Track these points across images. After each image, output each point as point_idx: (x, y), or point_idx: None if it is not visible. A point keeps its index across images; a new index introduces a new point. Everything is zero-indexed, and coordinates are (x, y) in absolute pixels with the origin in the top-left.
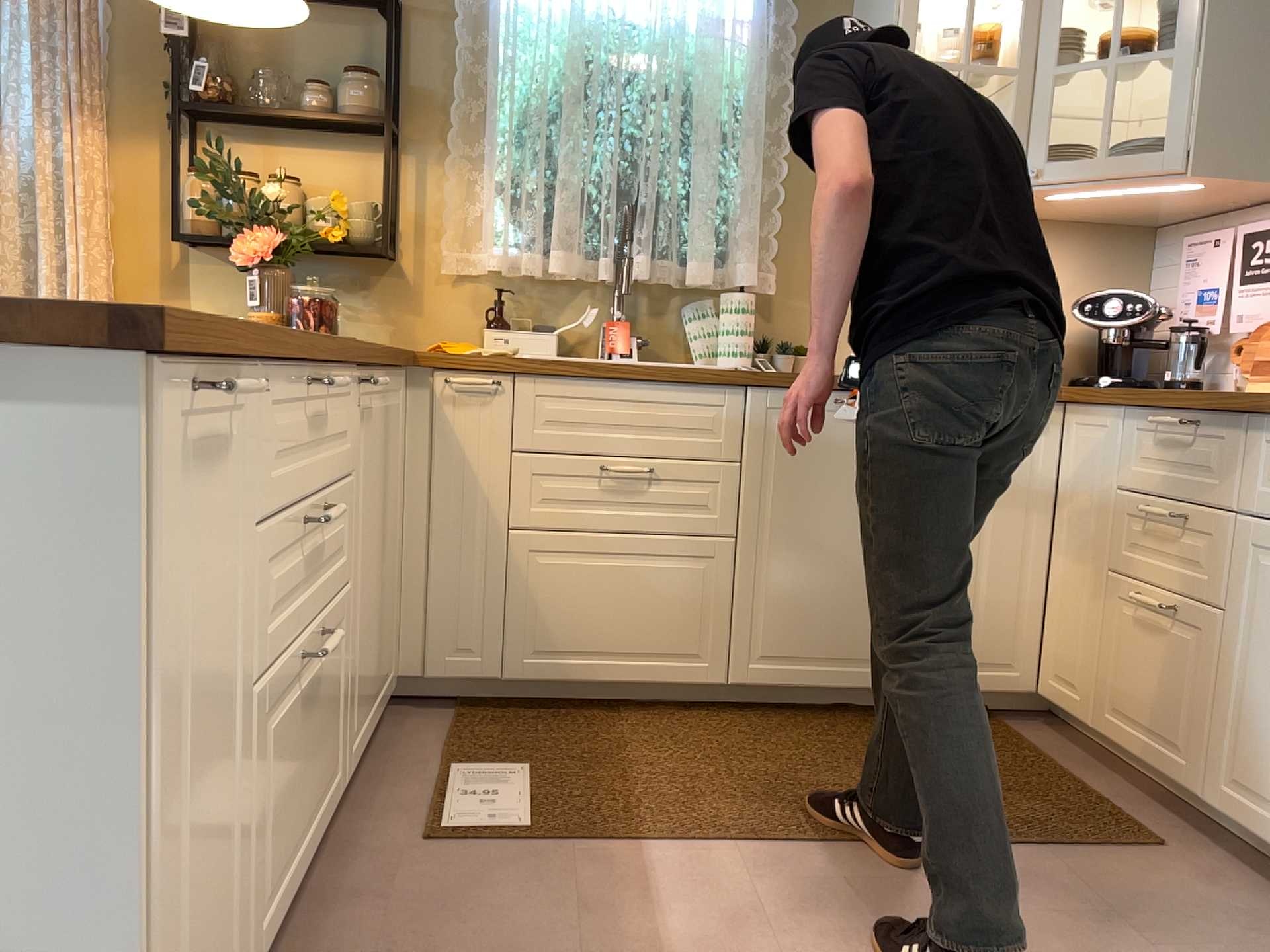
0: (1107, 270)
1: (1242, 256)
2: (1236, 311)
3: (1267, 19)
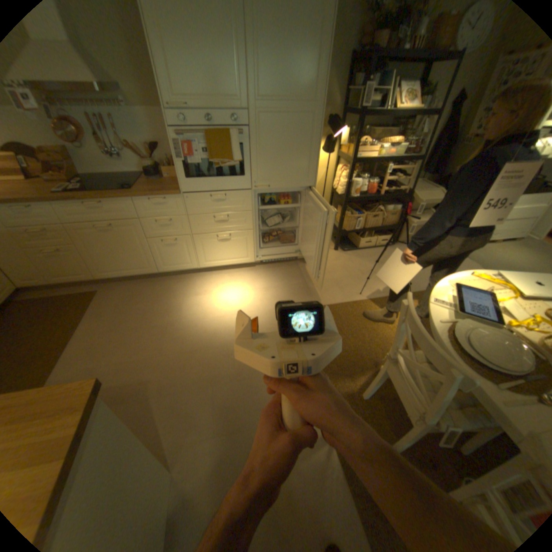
0: None
1: None
2: None
3: None
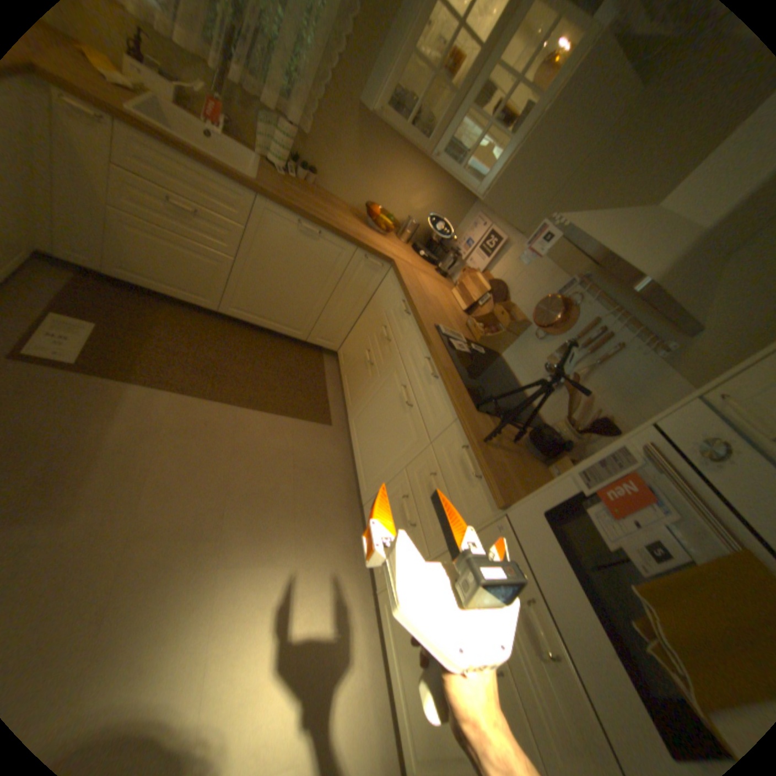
0: (452, 205)
1: (485, 238)
2: (471, 257)
3: (551, 149)
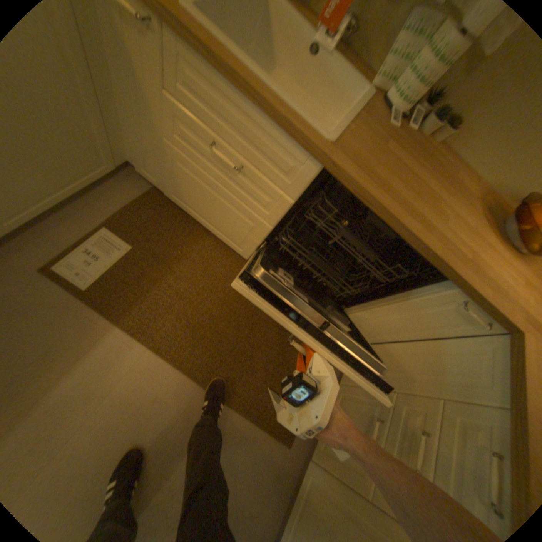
0: None
1: None
2: None
3: None
